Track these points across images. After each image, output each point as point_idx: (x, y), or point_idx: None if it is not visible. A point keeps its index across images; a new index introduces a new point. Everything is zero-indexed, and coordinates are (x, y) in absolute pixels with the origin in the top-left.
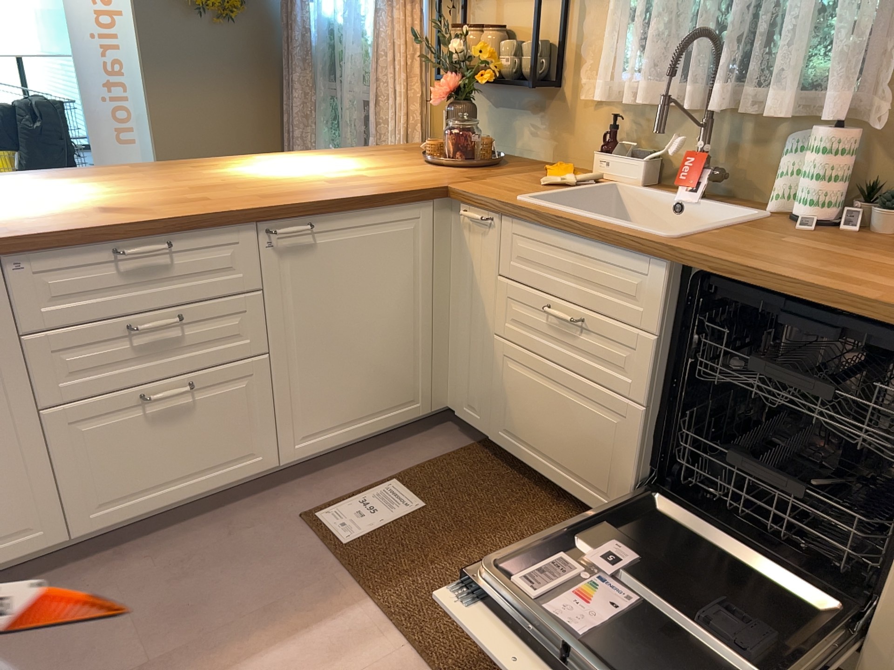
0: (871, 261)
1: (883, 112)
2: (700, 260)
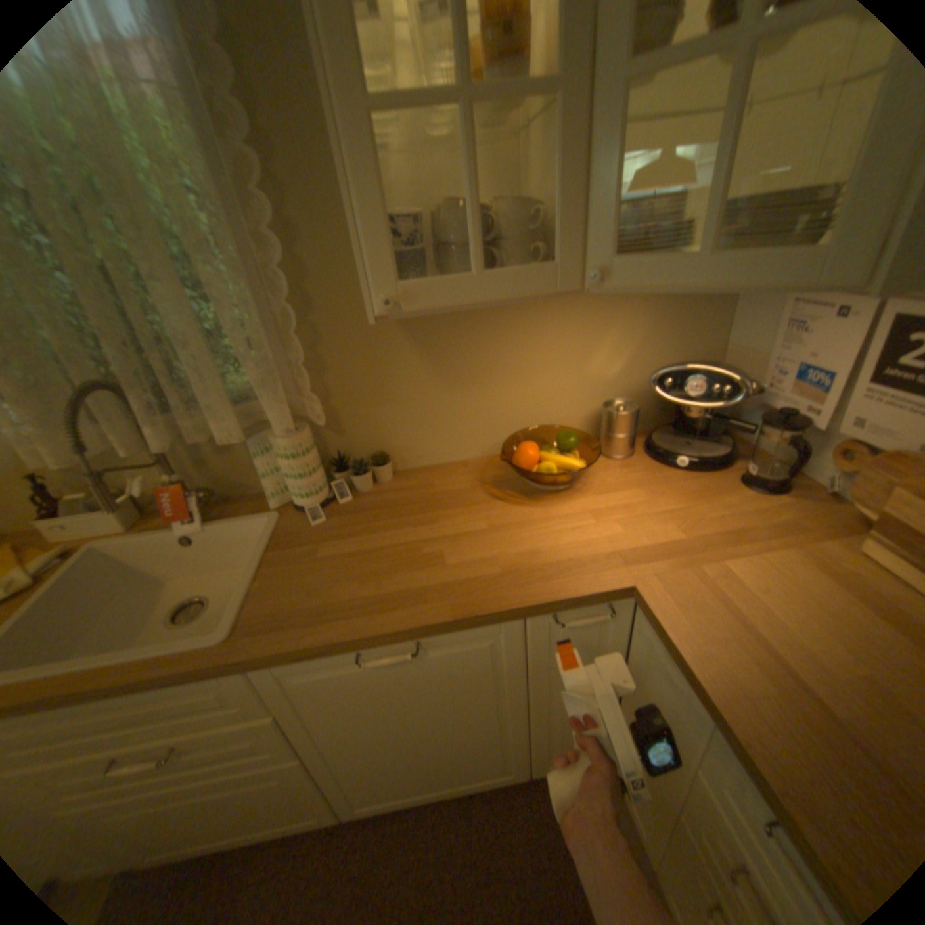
0: (395, 541)
1: (319, 406)
2: (274, 658)
